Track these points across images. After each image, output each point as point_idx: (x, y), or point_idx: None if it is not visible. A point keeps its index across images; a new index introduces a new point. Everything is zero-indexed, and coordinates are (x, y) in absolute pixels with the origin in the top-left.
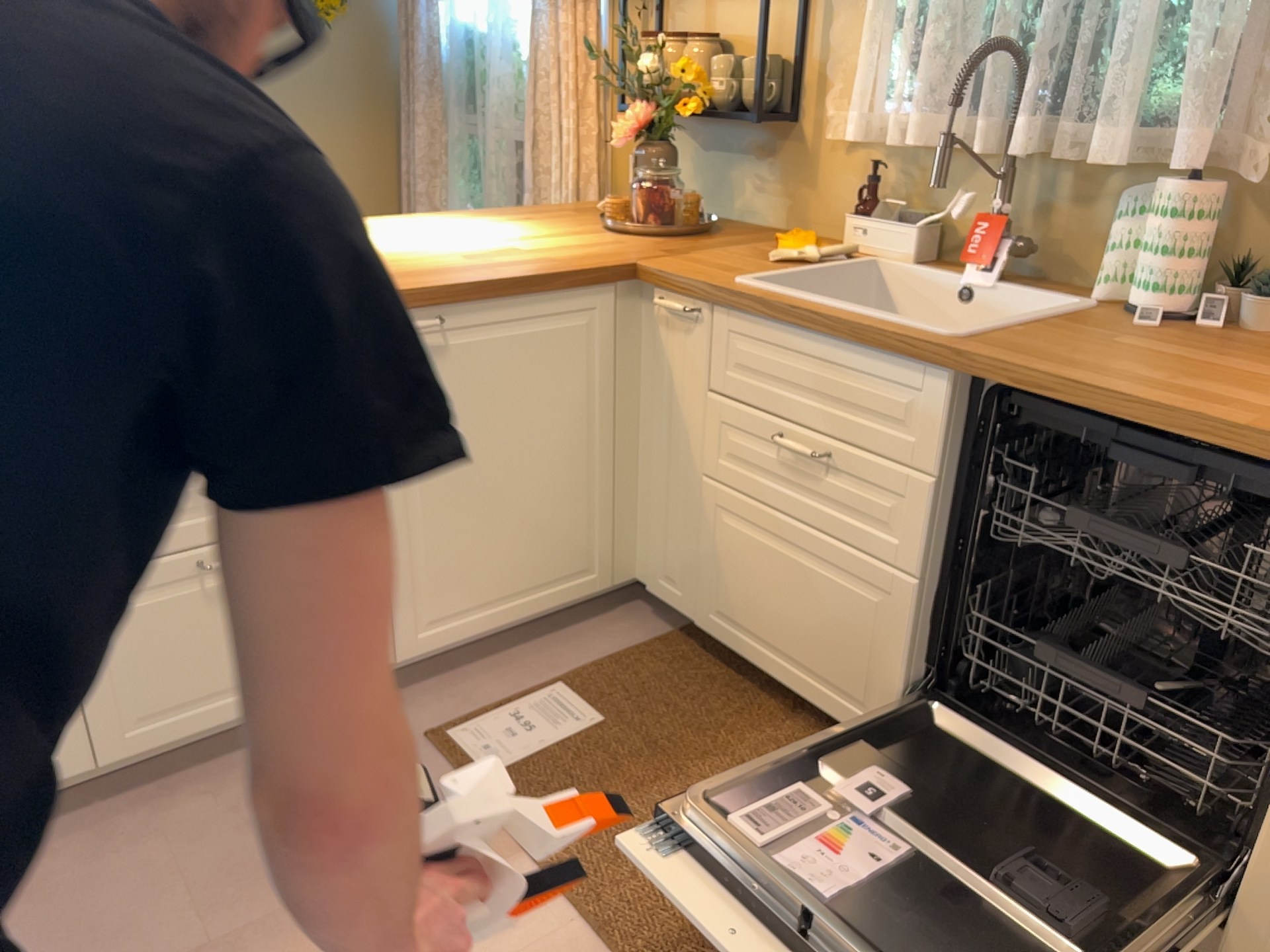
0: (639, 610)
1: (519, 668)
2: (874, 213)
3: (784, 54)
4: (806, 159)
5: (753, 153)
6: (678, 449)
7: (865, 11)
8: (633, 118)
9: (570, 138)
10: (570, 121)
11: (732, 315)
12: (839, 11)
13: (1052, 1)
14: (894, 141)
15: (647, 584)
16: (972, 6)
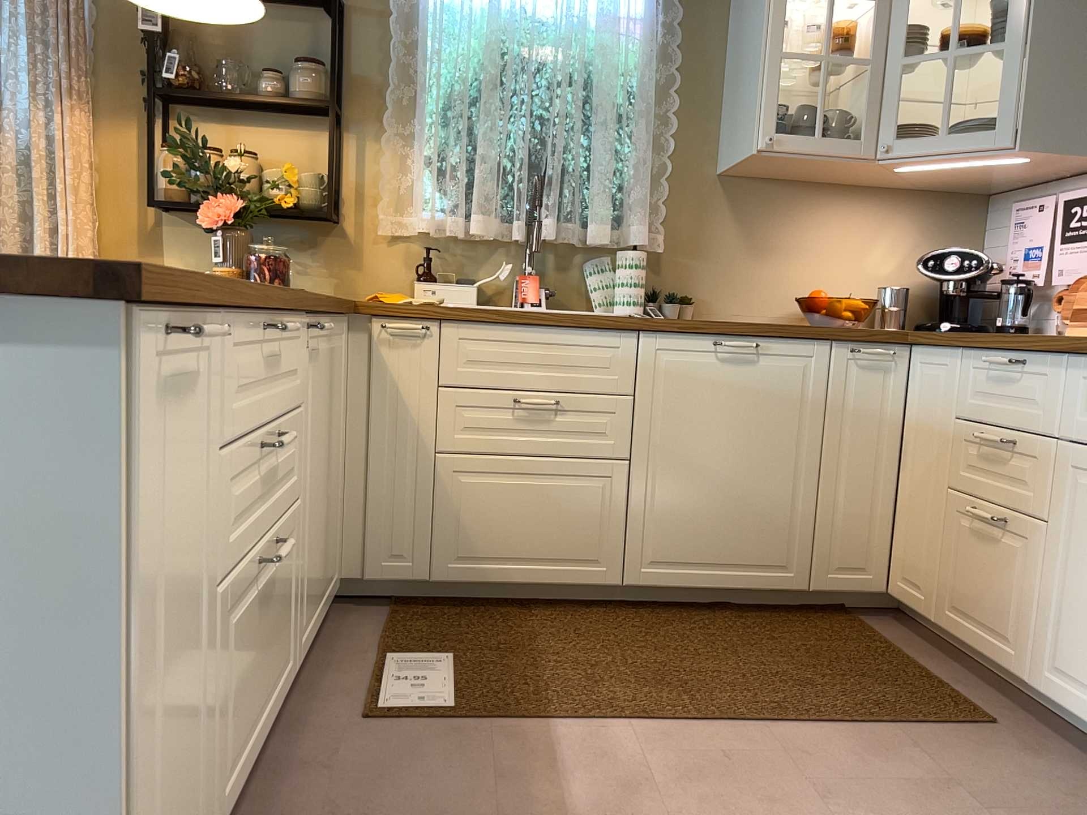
0: (344, 608)
1: (338, 664)
2: (425, 281)
3: (324, 174)
4: (353, 248)
5: (295, 245)
6: (403, 441)
7: (401, 151)
8: (231, 205)
9: (75, 228)
10: (75, 213)
11: (460, 327)
12: (387, 148)
13: (556, 157)
14: (442, 233)
15: (357, 578)
16: (502, 155)
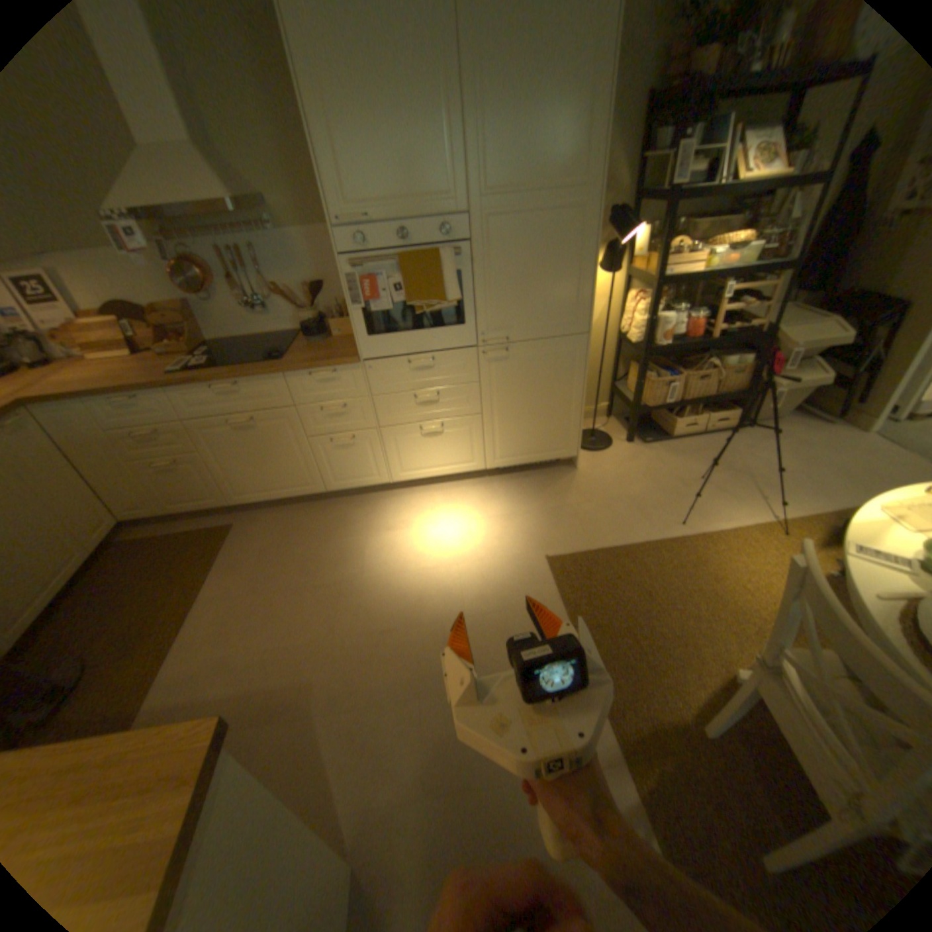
0: None
1: None
2: None
3: None
4: None
5: None
6: None
7: None
8: None
9: None
10: None
11: None
12: None
13: None
14: None
15: None
16: None
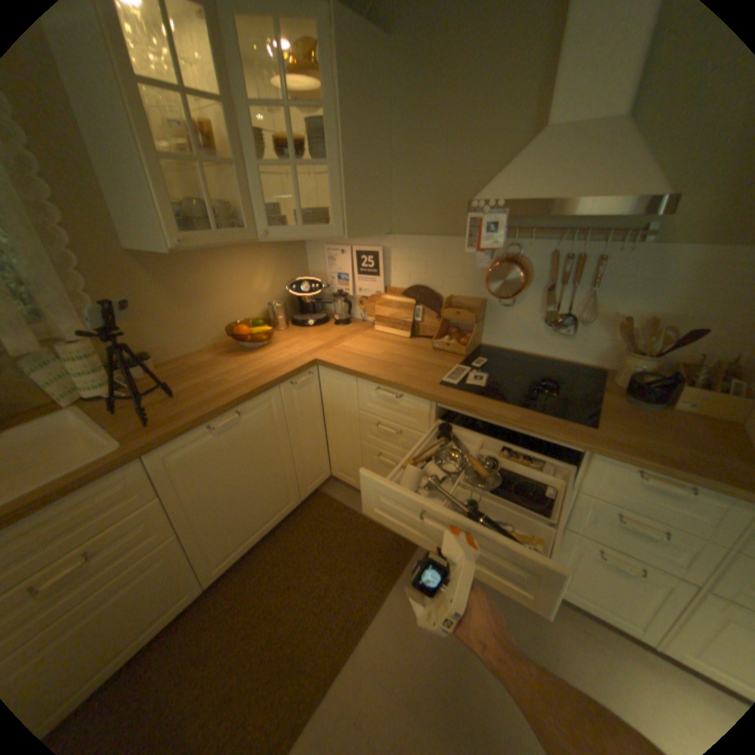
0: None
1: None
2: None
3: None
4: None
5: None
6: None
7: None
8: None
9: None
10: None
11: None
12: None
13: None
14: None
15: None
16: None
